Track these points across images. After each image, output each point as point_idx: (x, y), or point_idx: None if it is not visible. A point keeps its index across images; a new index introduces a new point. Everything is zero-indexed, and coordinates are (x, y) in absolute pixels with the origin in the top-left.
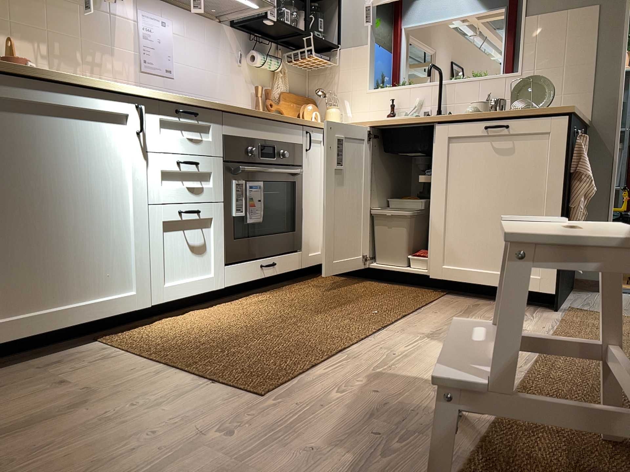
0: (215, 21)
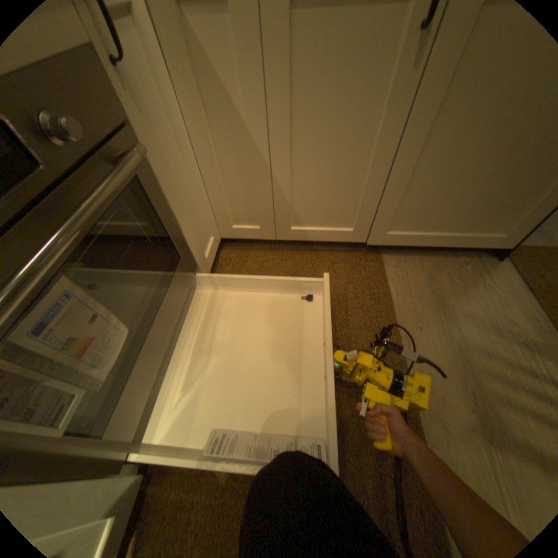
0: None
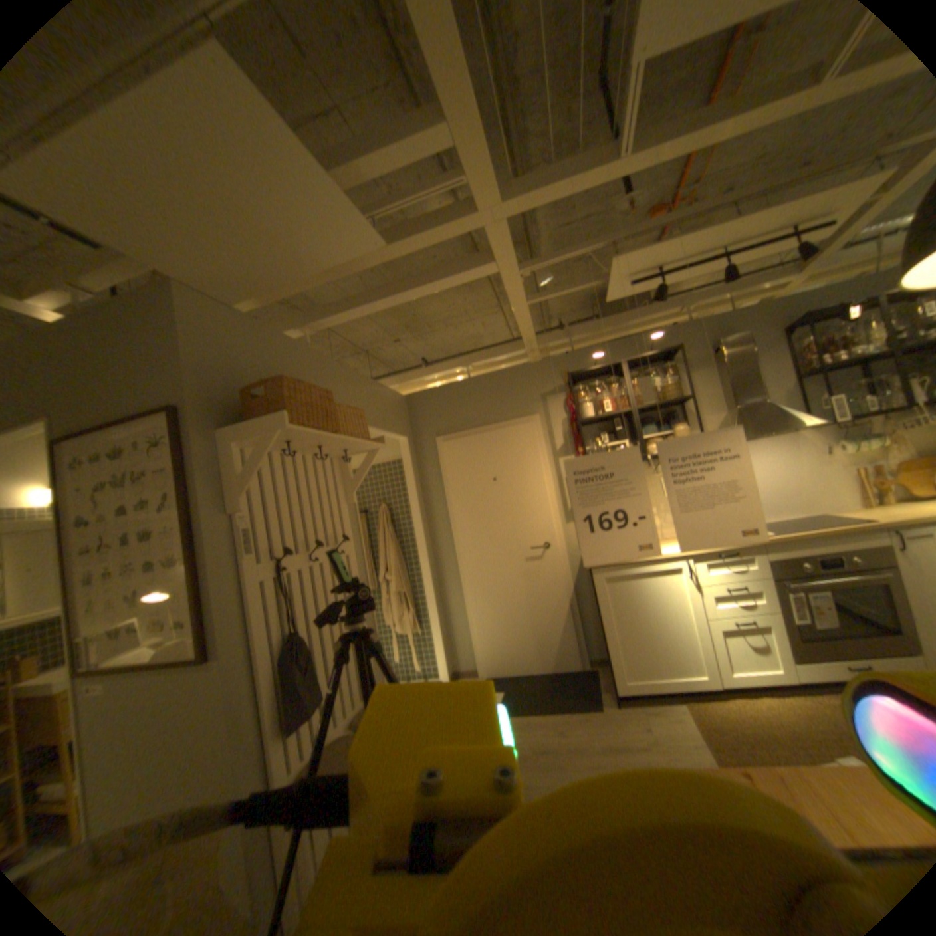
0: (789, 433)
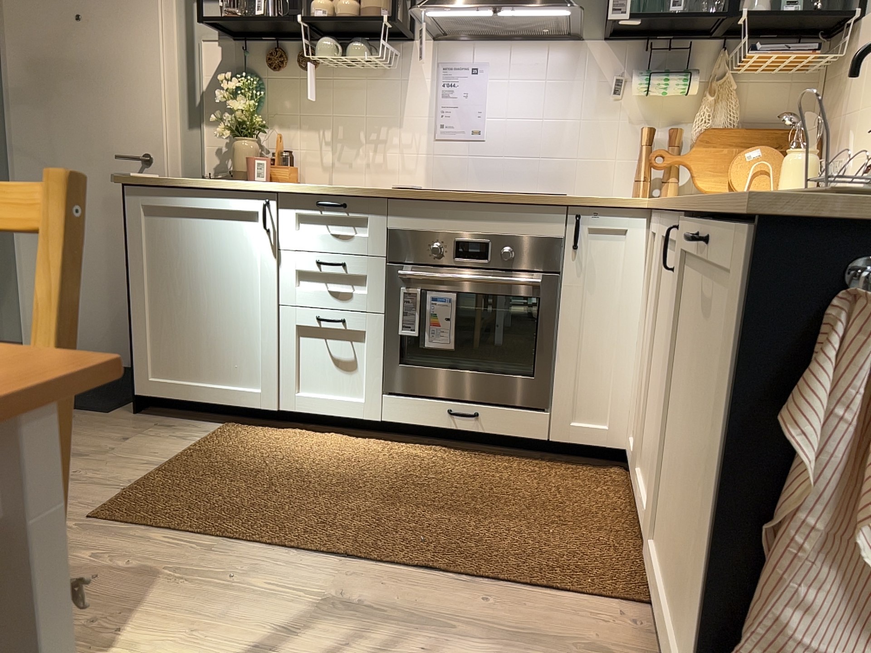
0: (566, 40)
